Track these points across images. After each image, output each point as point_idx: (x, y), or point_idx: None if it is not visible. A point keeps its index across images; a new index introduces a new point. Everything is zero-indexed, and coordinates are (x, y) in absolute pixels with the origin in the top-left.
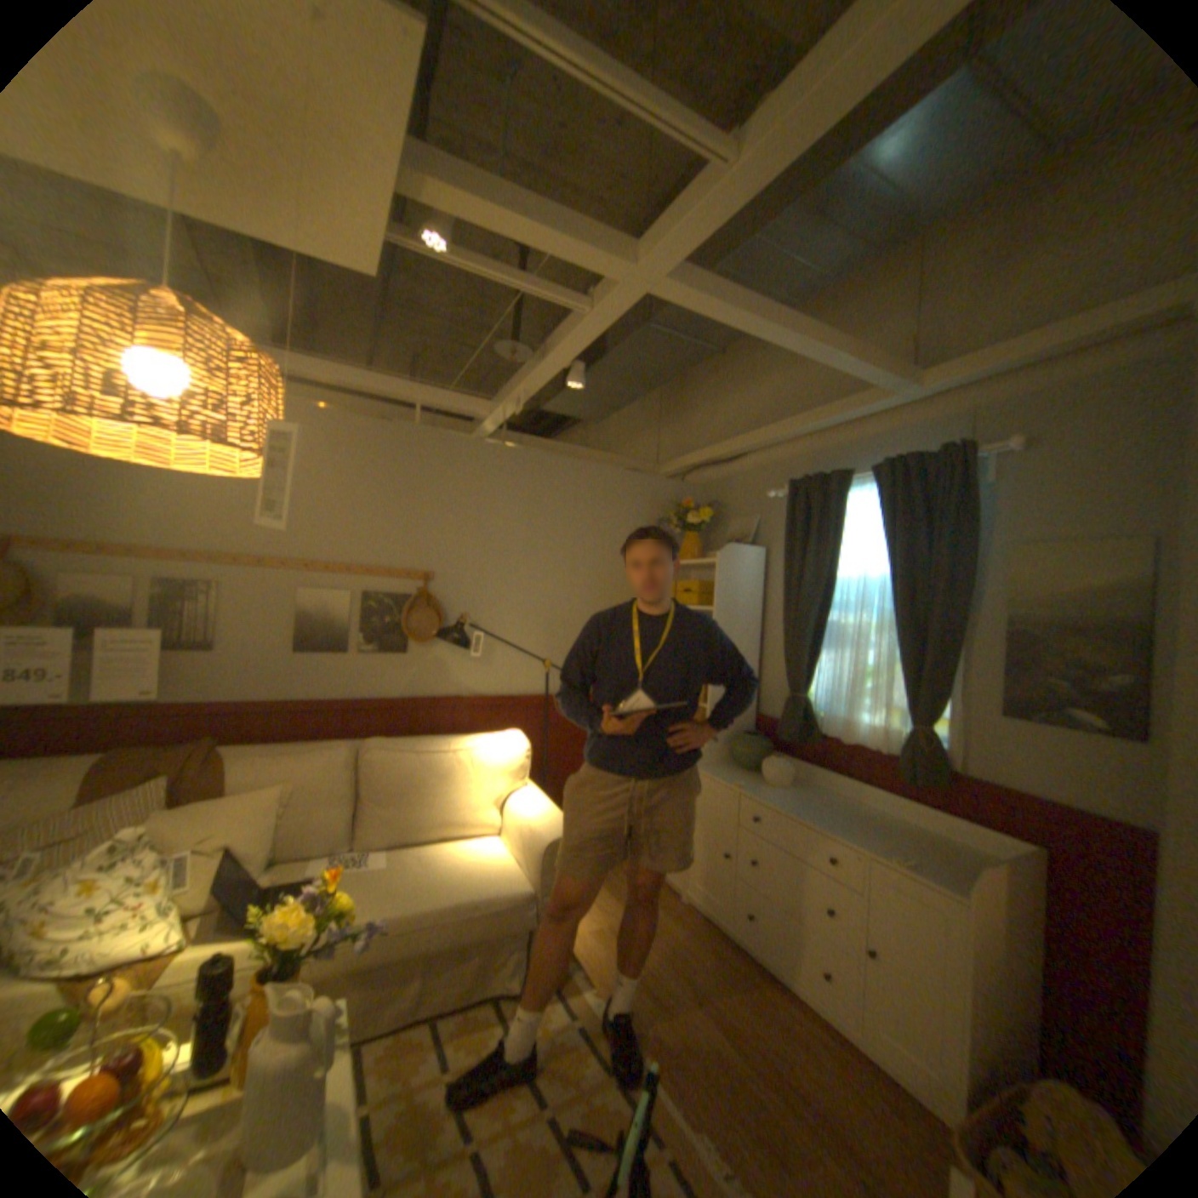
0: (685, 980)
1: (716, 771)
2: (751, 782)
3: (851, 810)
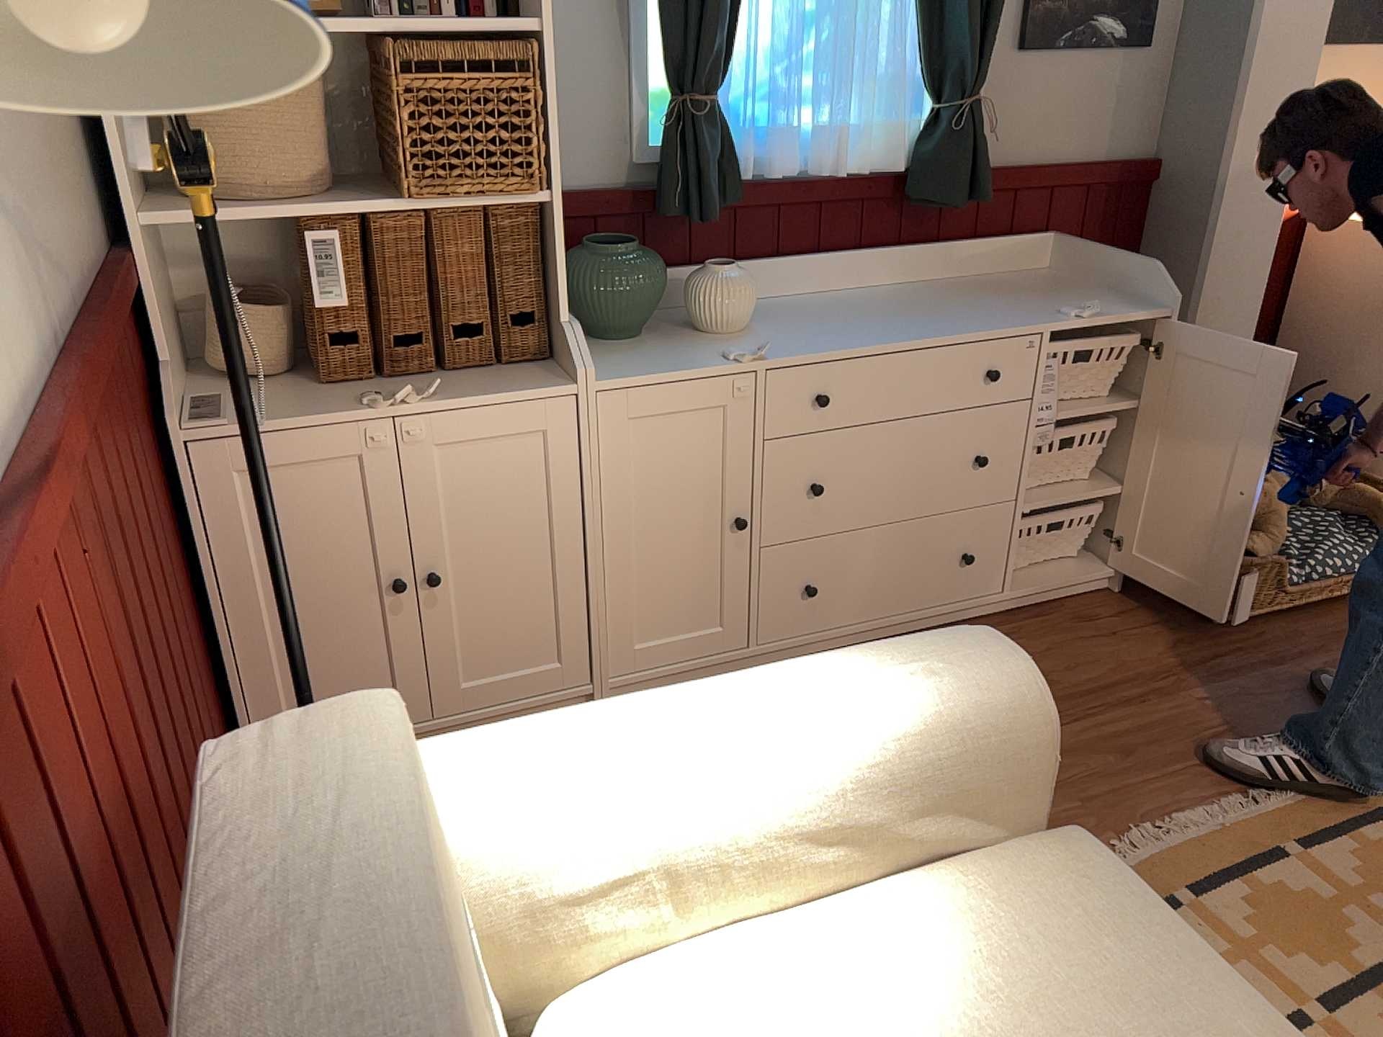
0: None
1: (618, 363)
2: (702, 343)
3: (852, 303)
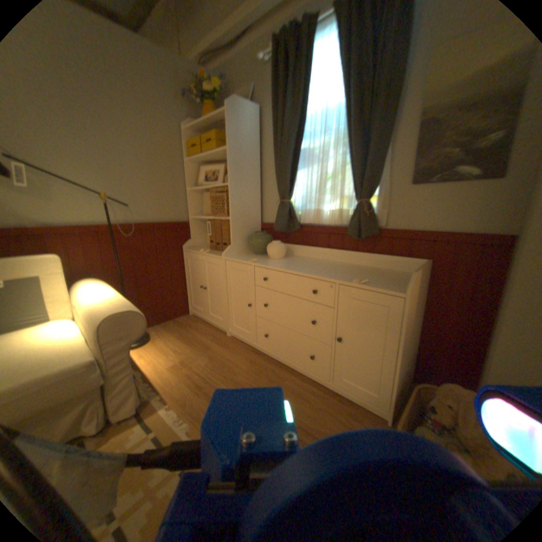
0: (229, 379)
1: (239, 256)
2: (261, 258)
3: (320, 263)
